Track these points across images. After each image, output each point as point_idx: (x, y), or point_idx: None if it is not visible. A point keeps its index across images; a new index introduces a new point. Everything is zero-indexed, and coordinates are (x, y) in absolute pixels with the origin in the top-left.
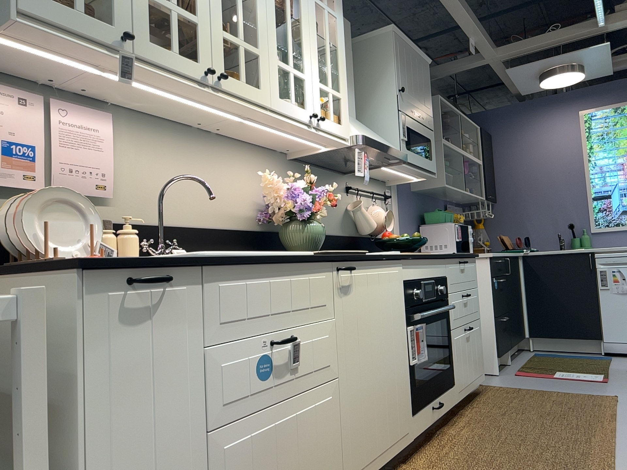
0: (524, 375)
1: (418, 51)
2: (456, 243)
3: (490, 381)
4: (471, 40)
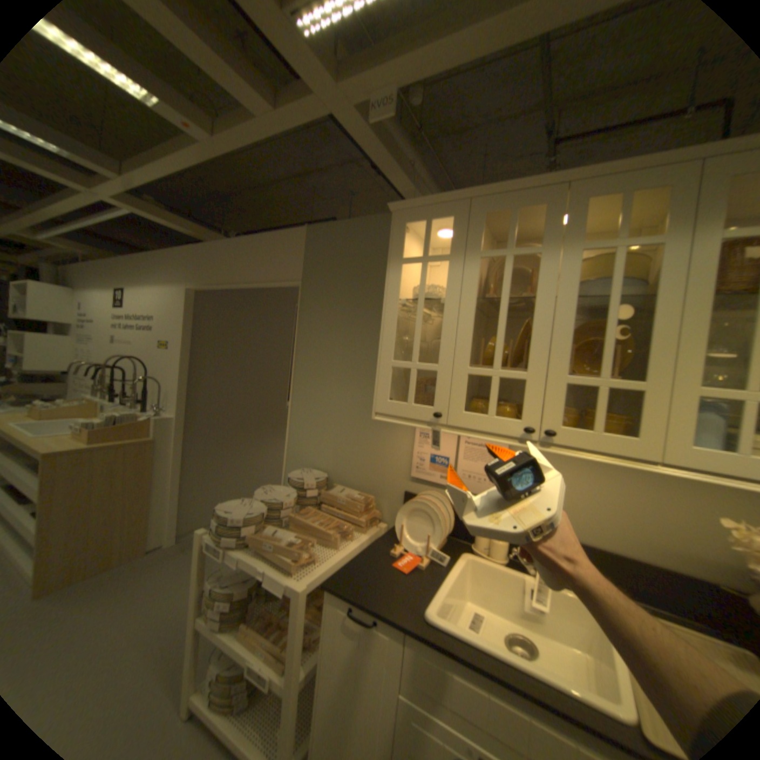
0: None
1: None
2: None
3: None
4: None
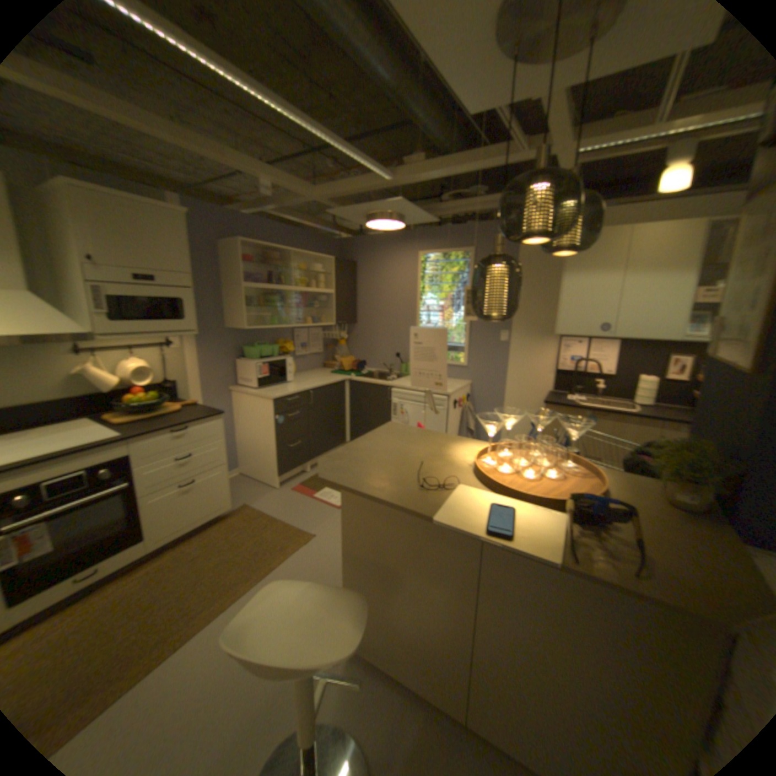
0: (297, 492)
1: (150, 202)
2: (261, 379)
3: (262, 498)
4: (263, 181)
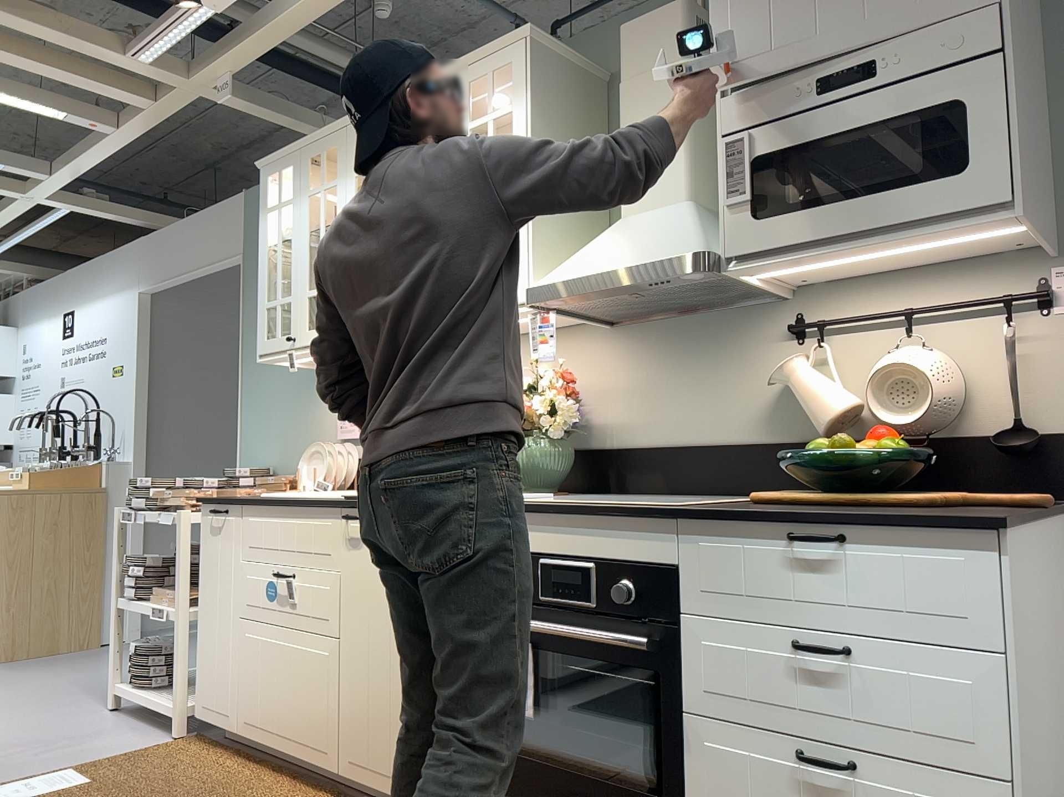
0: None
1: None
2: None
3: None
4: None
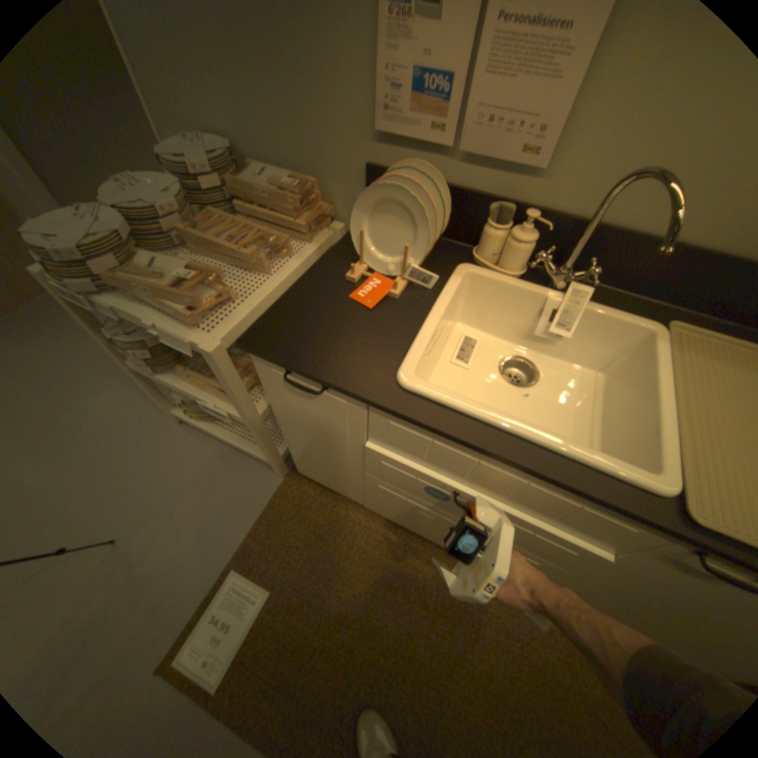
0: None
1: None
2: None
3: None
4: None
